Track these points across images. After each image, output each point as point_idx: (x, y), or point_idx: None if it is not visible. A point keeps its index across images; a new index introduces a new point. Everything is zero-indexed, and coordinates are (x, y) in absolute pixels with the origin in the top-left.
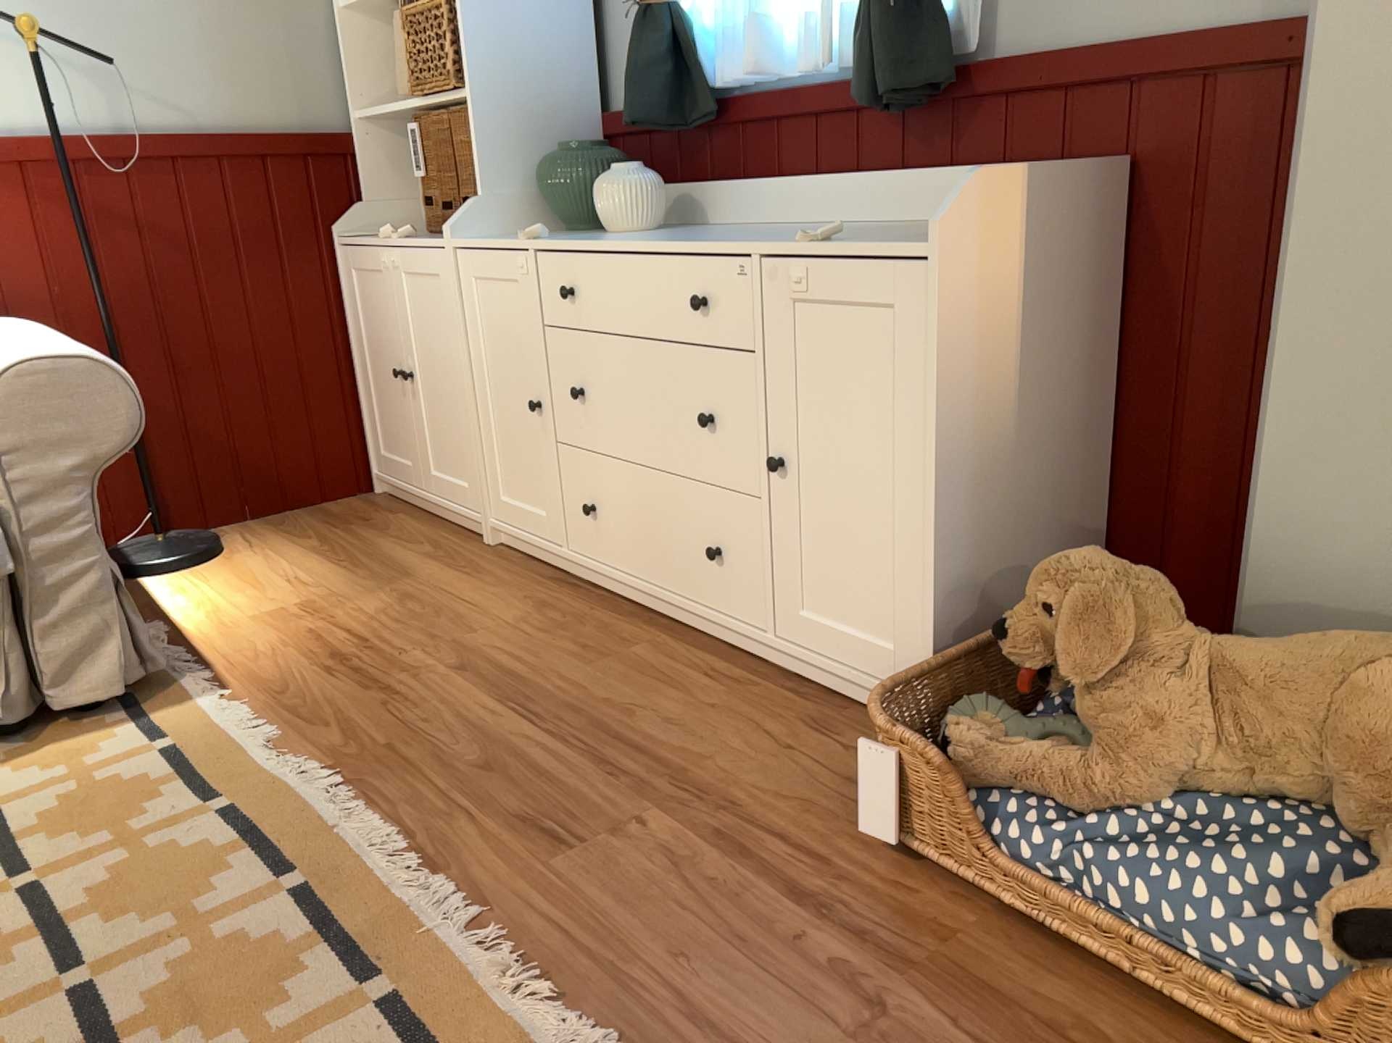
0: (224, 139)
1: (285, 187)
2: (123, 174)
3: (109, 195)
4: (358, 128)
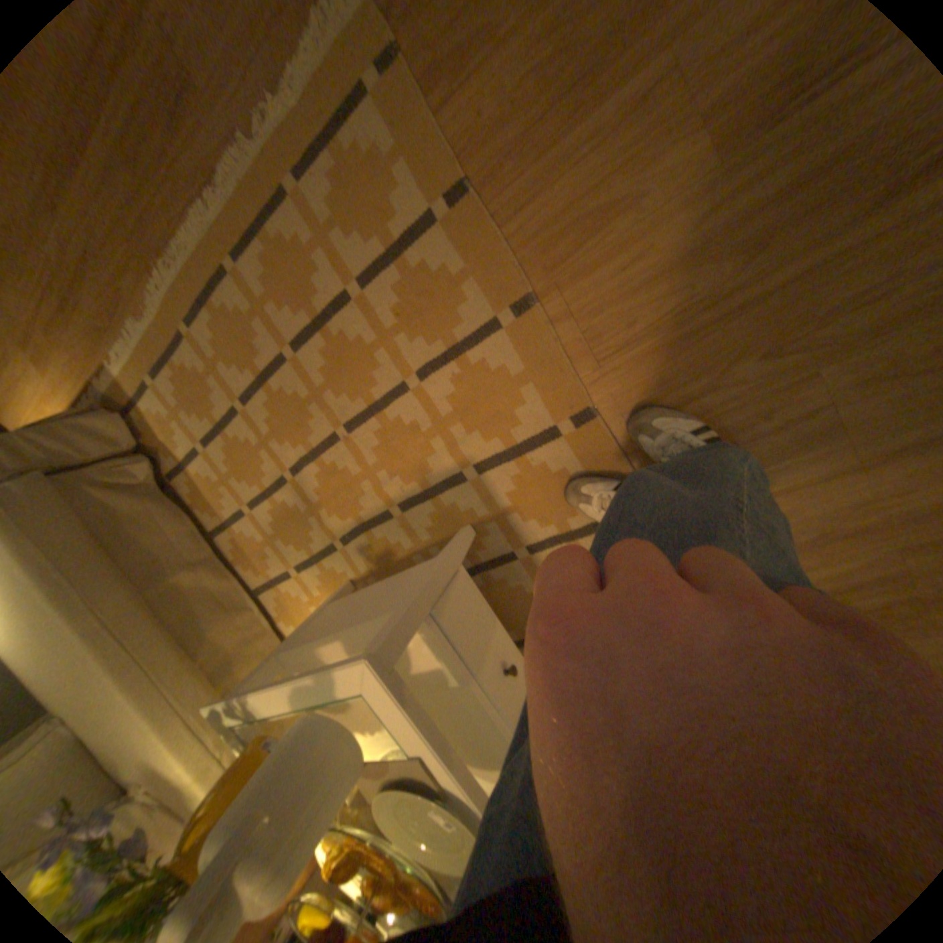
0: None
1: None
2: None
3: None
4: None
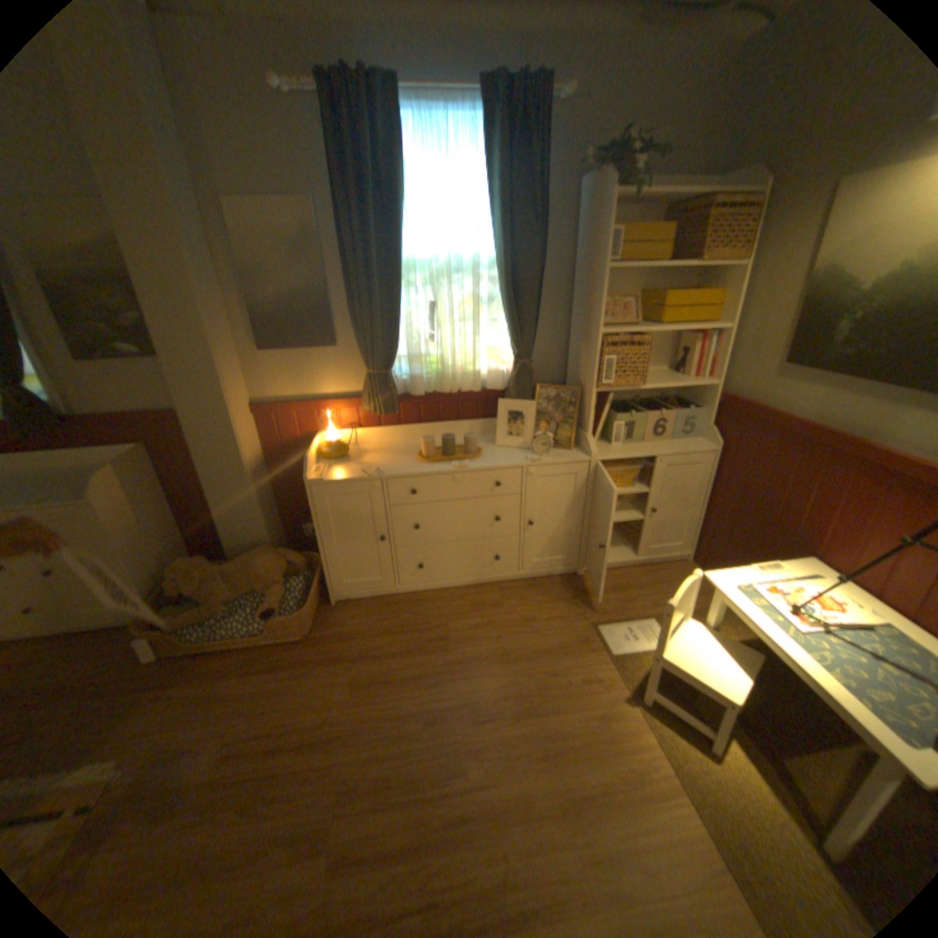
0: None
1: None
2: None
3: None
4: None
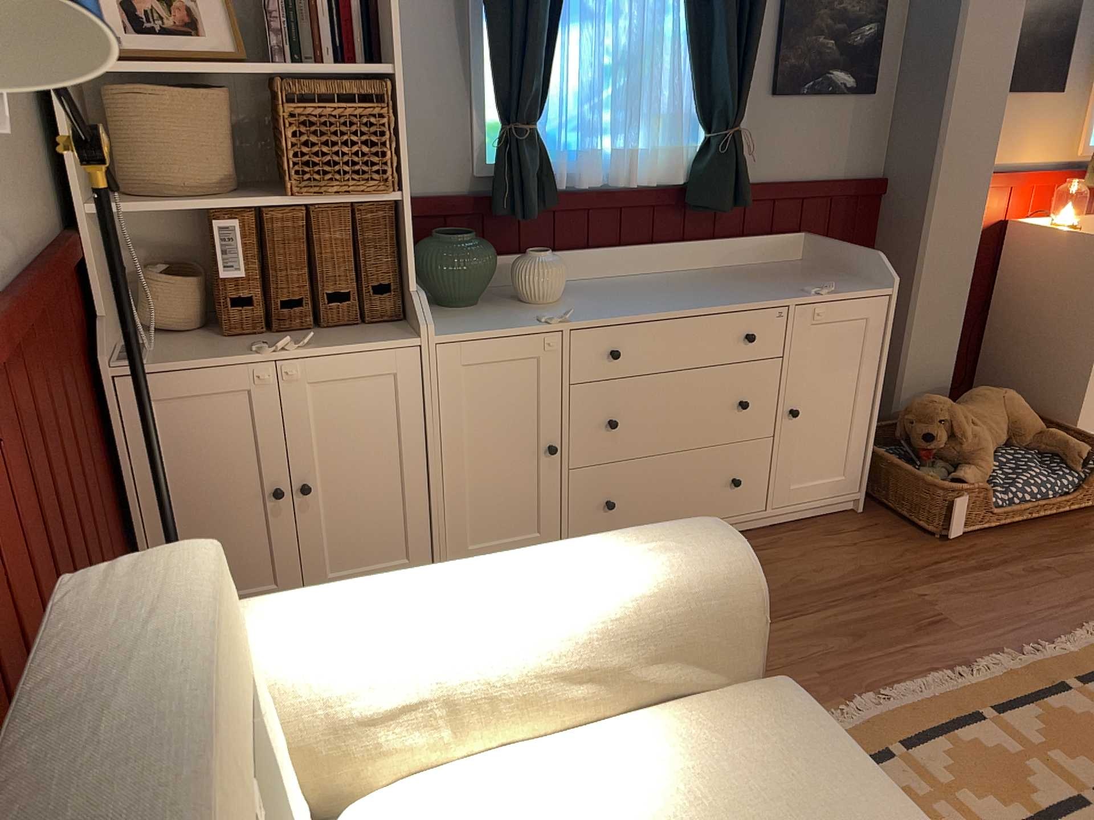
0: (44, 266)
1: (64, 316)
2: (11, 350)
3: (12, 389)
4: (86, 222)
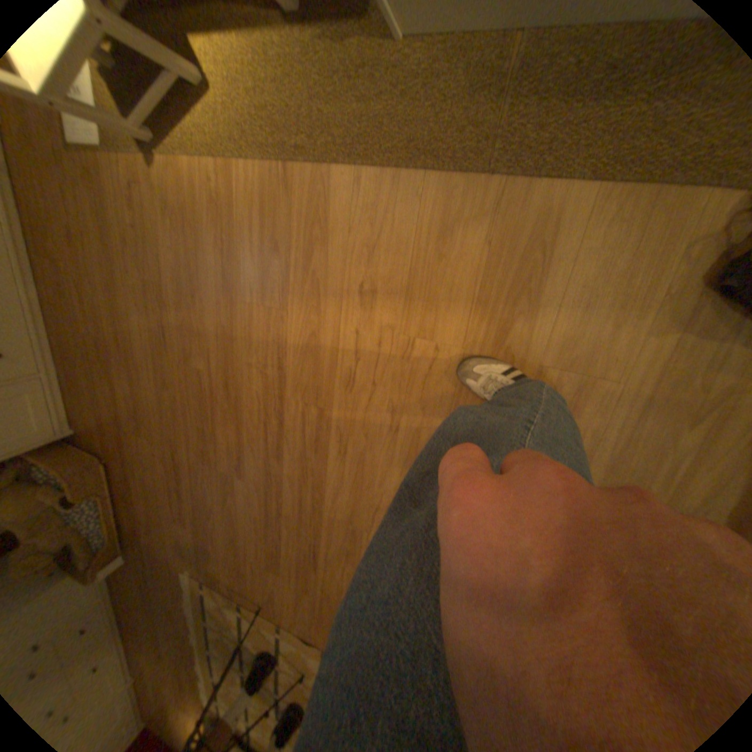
0: None
1: None
2: None
3: None
4: None
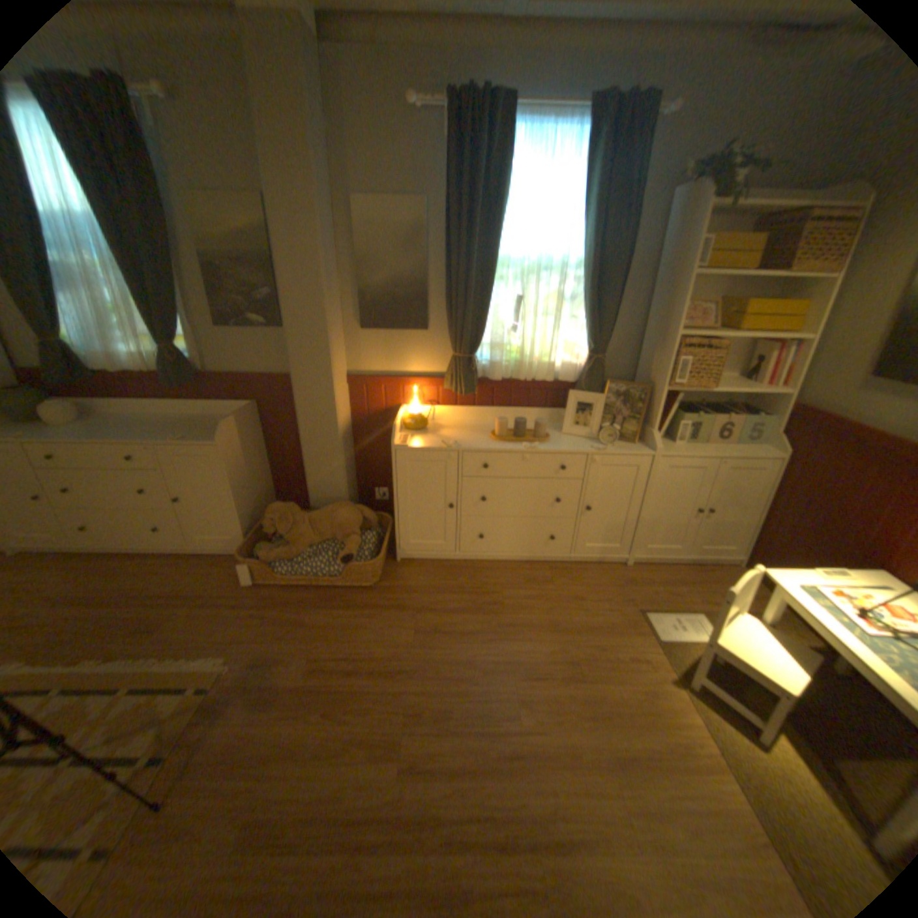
0: None
1: None
2: None
3: None
4: None
